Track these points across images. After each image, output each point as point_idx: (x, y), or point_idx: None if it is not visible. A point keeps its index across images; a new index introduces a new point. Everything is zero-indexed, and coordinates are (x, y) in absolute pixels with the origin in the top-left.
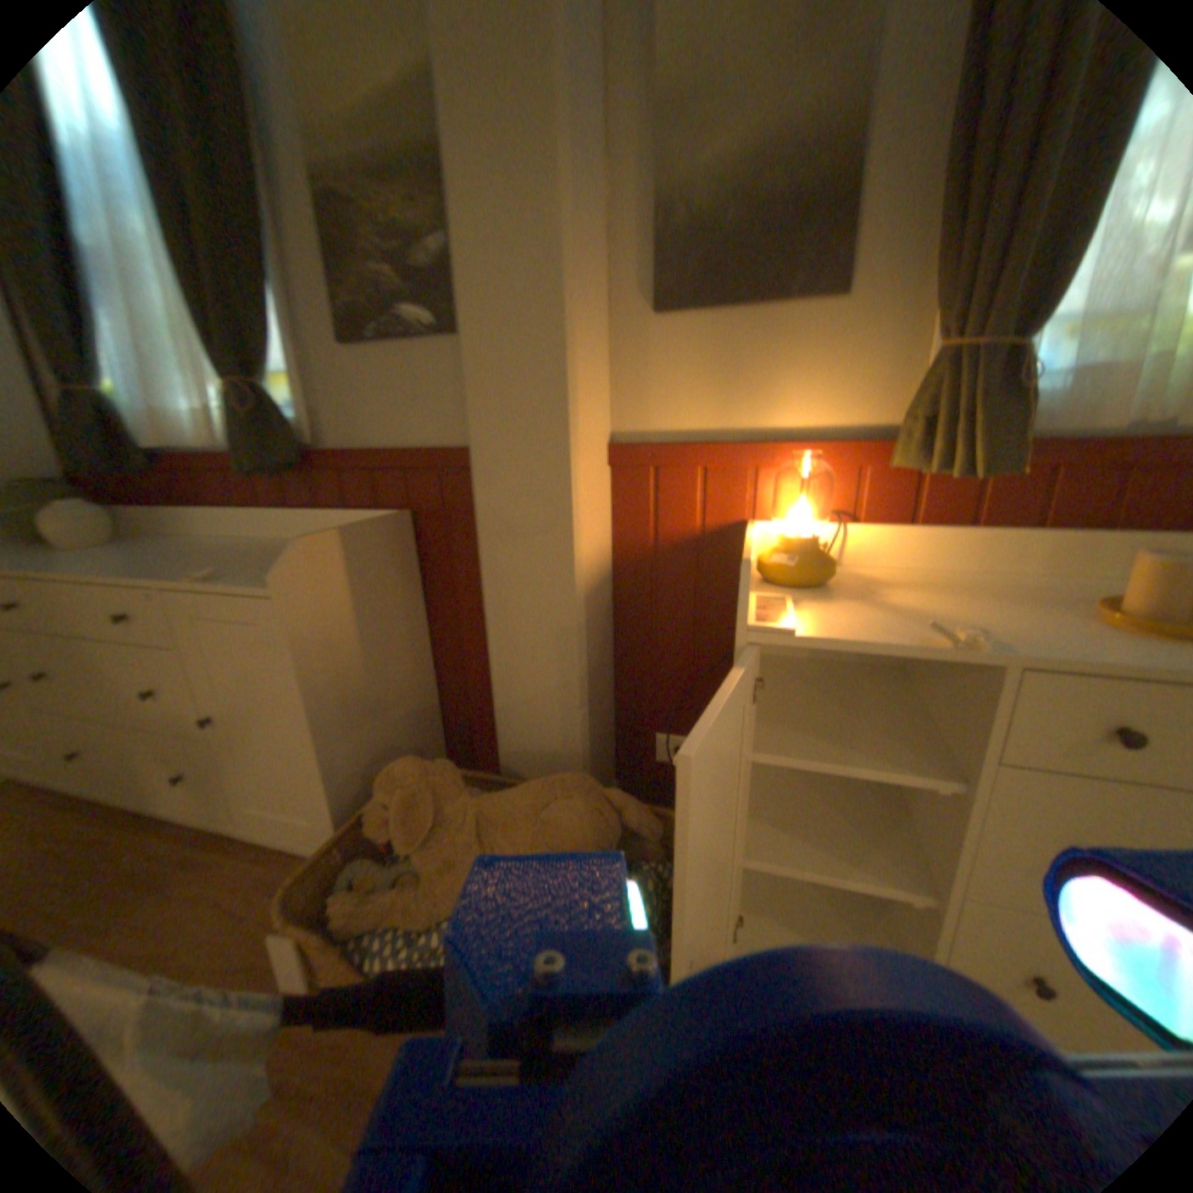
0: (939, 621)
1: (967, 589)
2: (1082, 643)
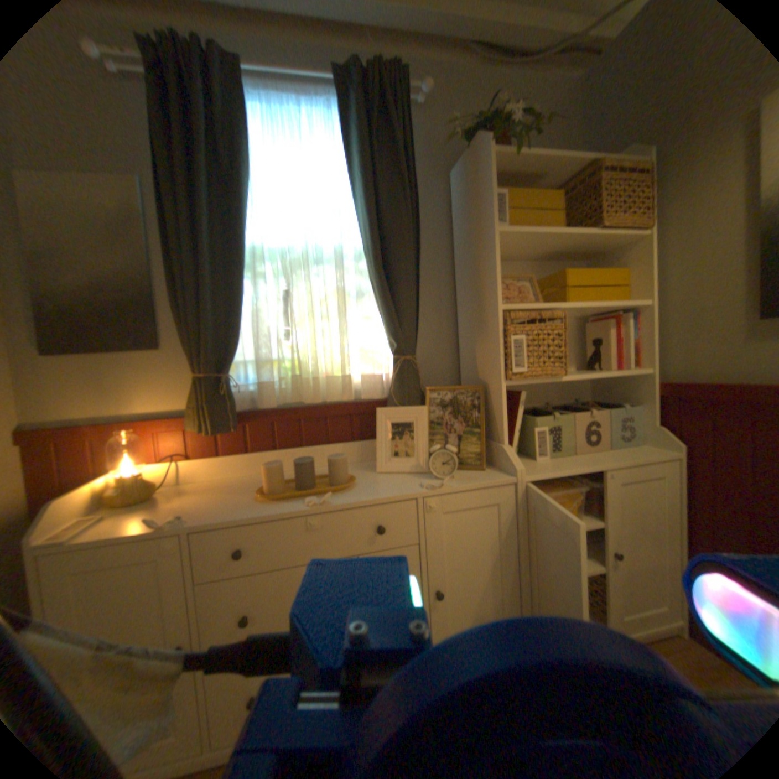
0: (176, 514)
1: (228, 488)
2: (229, 512)
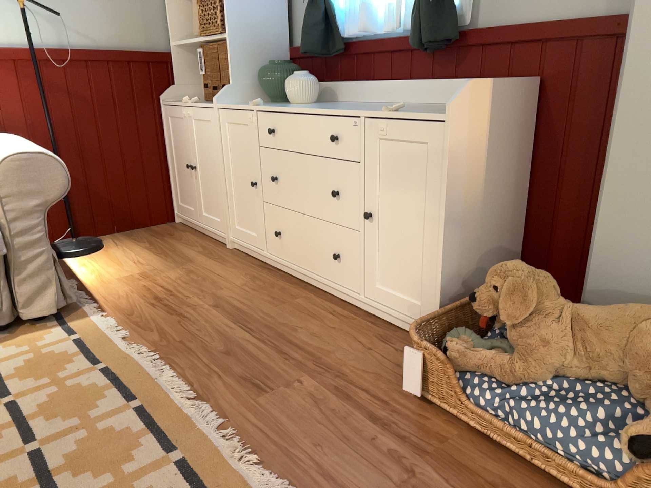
0: None
1: None
2: None
